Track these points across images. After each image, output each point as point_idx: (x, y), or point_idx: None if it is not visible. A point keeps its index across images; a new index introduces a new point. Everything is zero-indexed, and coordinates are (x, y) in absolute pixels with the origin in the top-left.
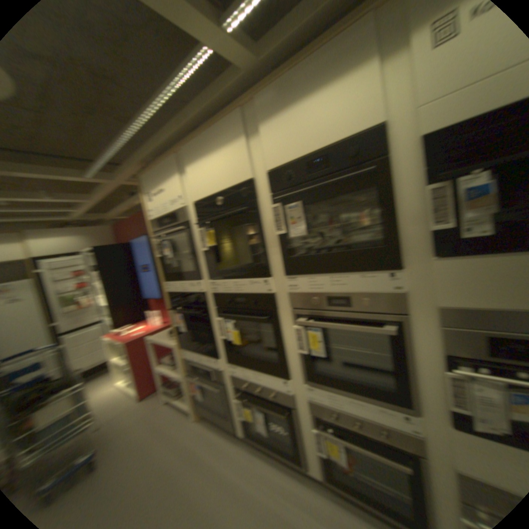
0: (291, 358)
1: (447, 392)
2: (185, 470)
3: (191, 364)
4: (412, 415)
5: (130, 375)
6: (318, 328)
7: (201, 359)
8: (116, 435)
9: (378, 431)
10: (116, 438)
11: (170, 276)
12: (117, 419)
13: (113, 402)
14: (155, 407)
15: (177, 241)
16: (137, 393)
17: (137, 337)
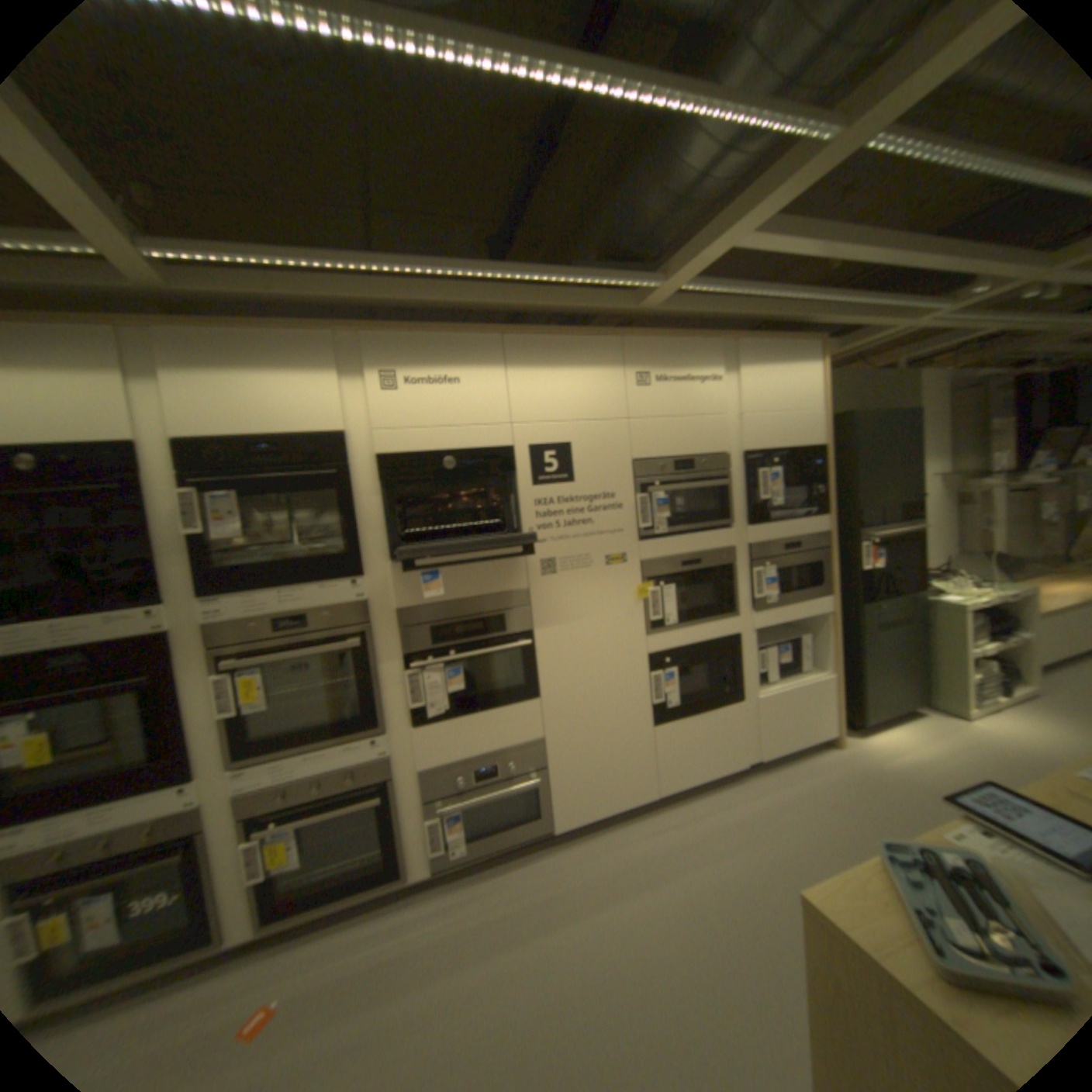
0: (194, 741)
1: (404, 694)
2: None
3: None
4: (376, 735)
5: None
6: (254, 670)
7: None
8: None
9: (340, 781)
10: None
11: None
12: None
13: None
14: None
15: None
16: None
17: None
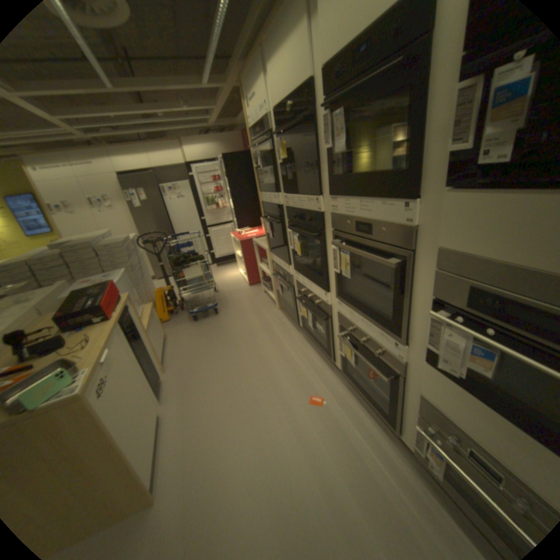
0: (330, 274)
1: (429, 331)
2: (261, 332)
3: (275, 266)
4: (399, 341)
5: (244, 266)
6: (346, 251)
7: (280, 263)
8: (230, 300)
9: (376, 347)
10: (230, 302)
11: (261, 187)
12: (233, 292)
13: (233, 281)
14: (256, 292)
15: (266, 151)
16: (247, 279)
17: (248, 238)
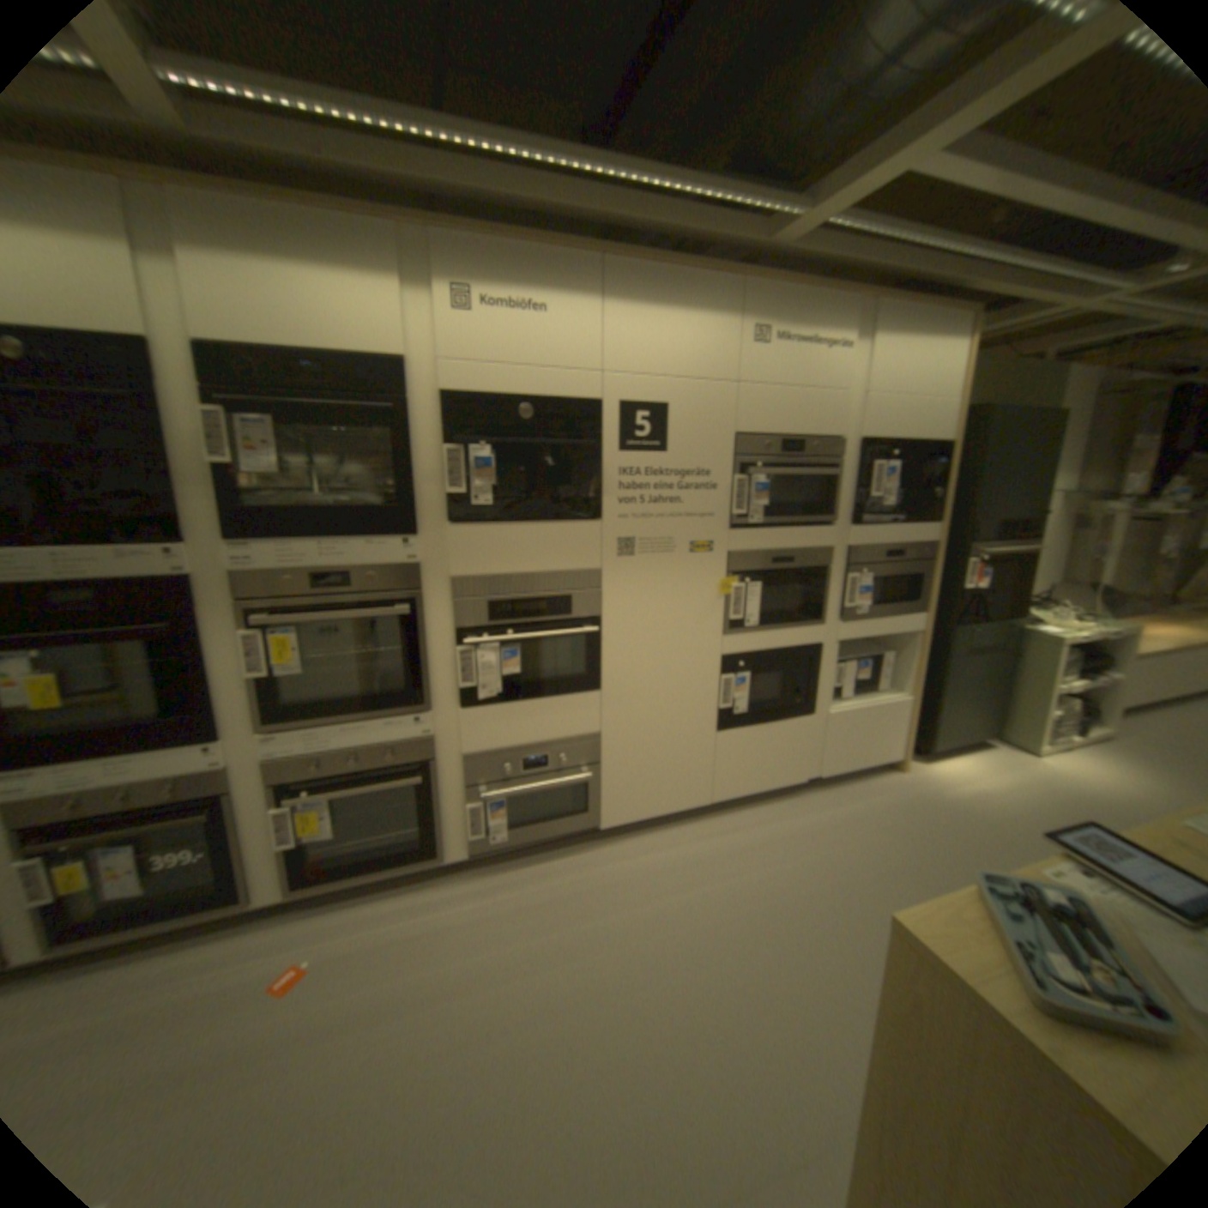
0: (220, 699)
1: (454, 672)
2: None
3: None
4: (421, 712)
5: None
6: (289, 629)
7: None
8: None
9: (379, 755)
10: None
11: None
12: None
13: None
14: None
15: None
16: None
17: None
